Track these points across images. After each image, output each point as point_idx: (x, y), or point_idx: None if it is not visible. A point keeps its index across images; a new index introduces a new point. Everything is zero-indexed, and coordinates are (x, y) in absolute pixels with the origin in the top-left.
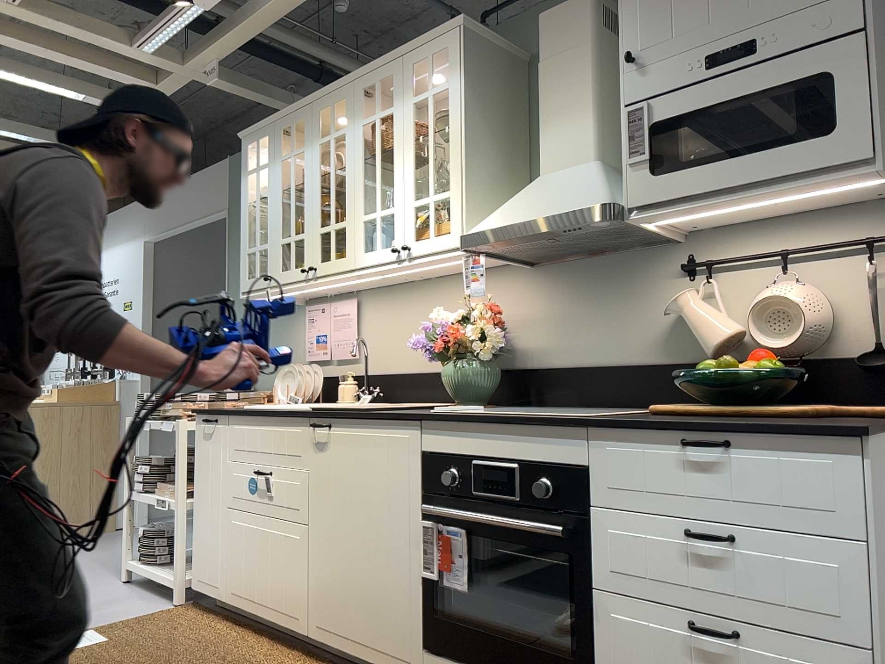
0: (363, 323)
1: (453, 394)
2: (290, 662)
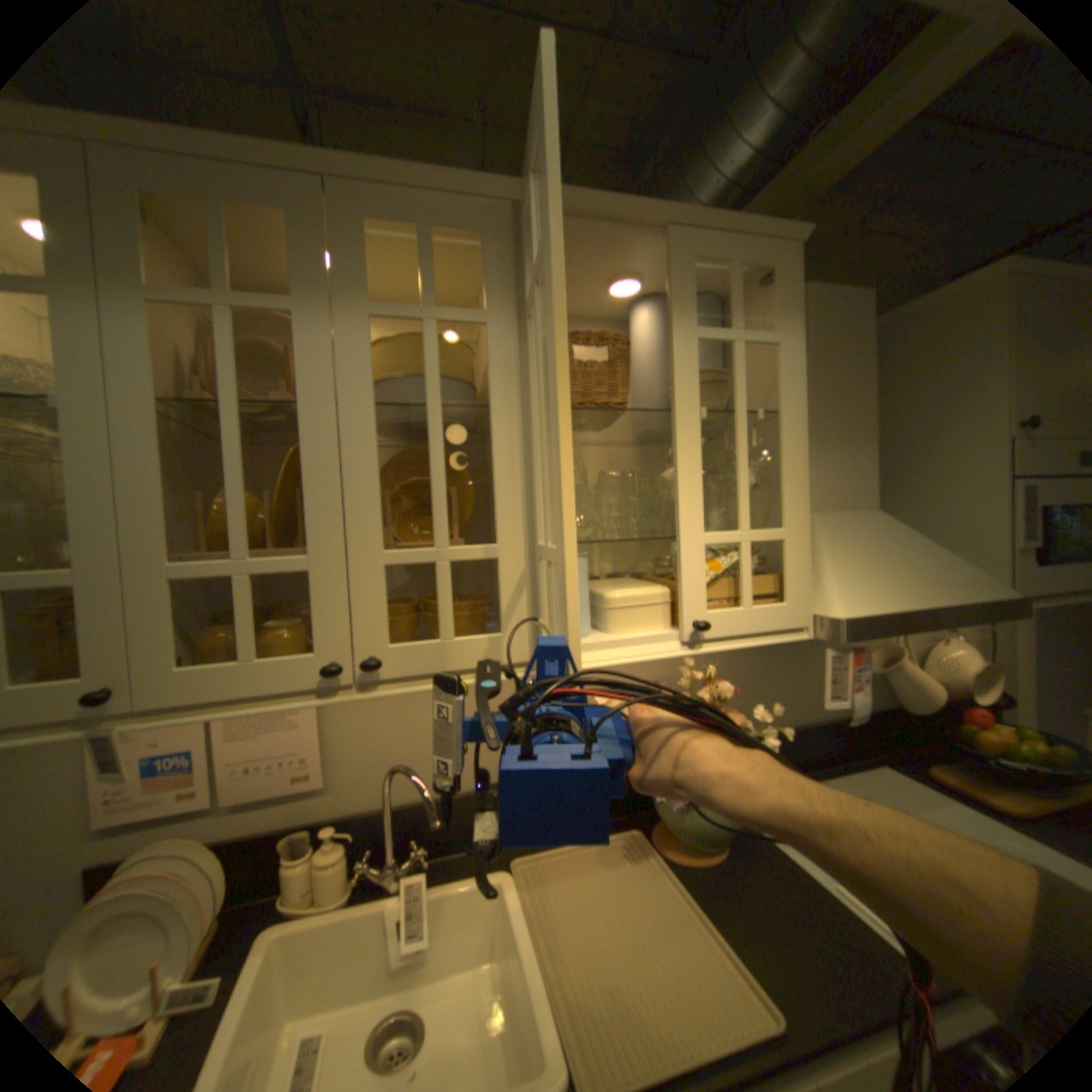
0: (328, 712)
1: (694, 841)
2: None
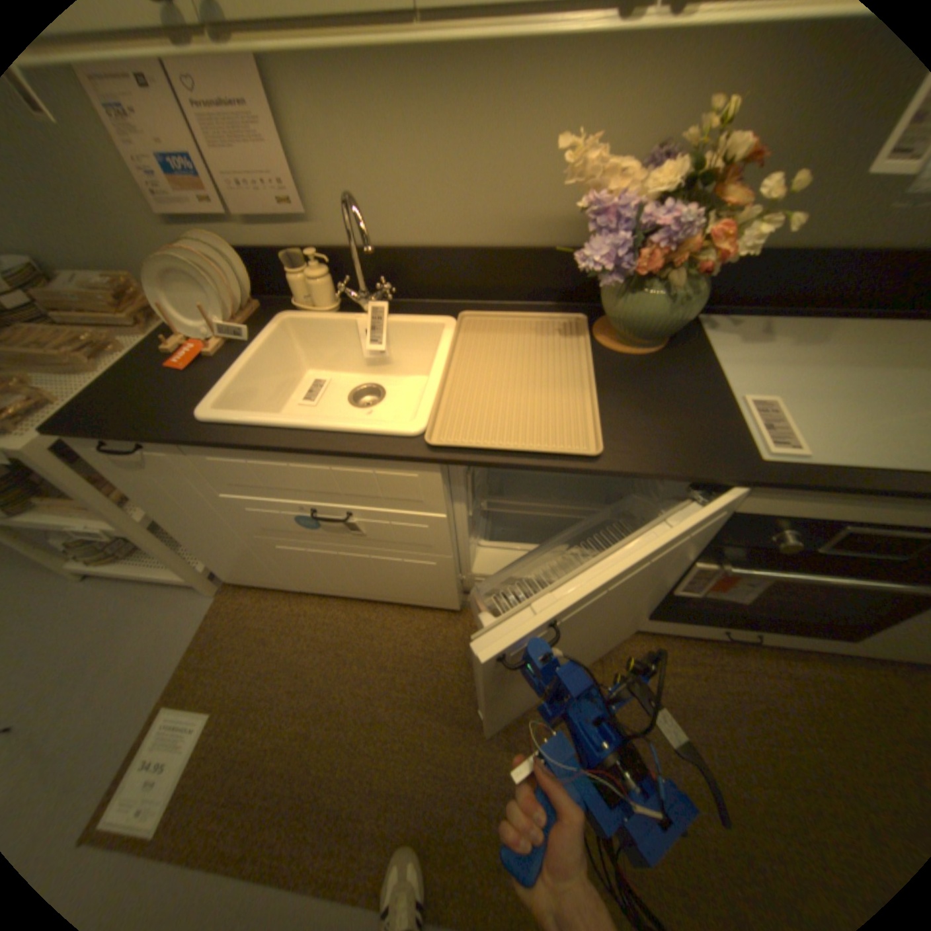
0: (290, 131)
1: (626, 328)
2: (451, 631)
